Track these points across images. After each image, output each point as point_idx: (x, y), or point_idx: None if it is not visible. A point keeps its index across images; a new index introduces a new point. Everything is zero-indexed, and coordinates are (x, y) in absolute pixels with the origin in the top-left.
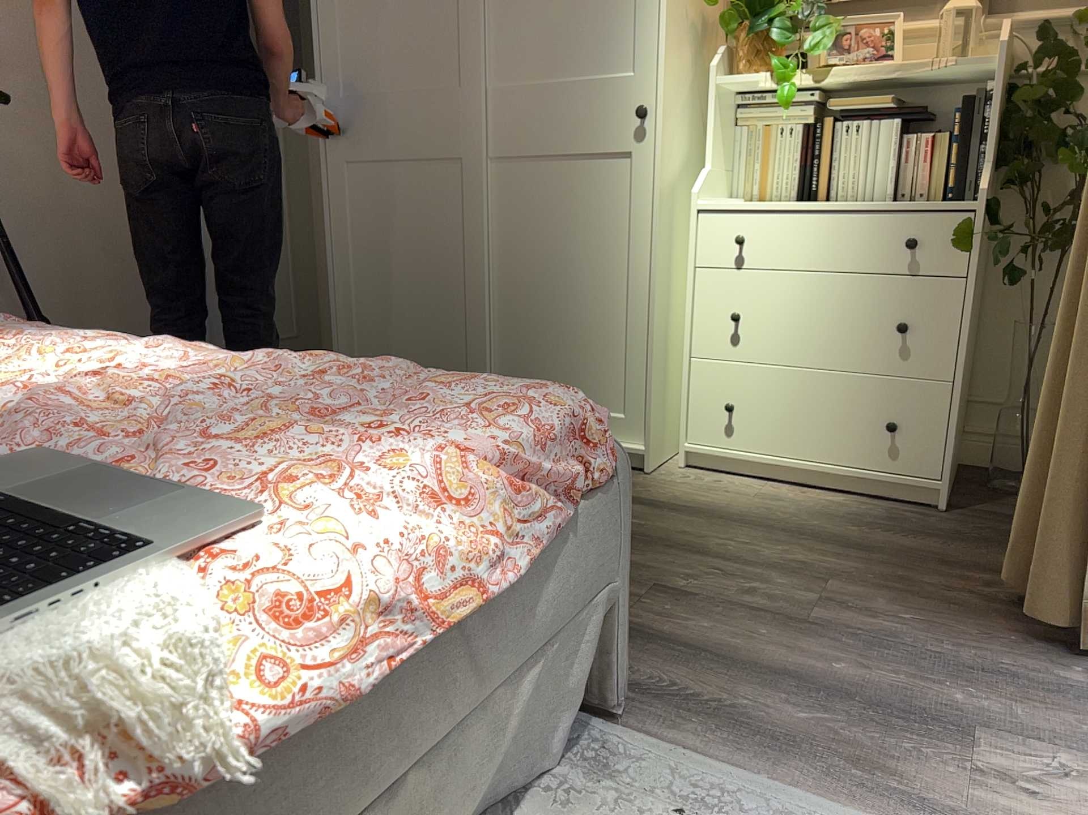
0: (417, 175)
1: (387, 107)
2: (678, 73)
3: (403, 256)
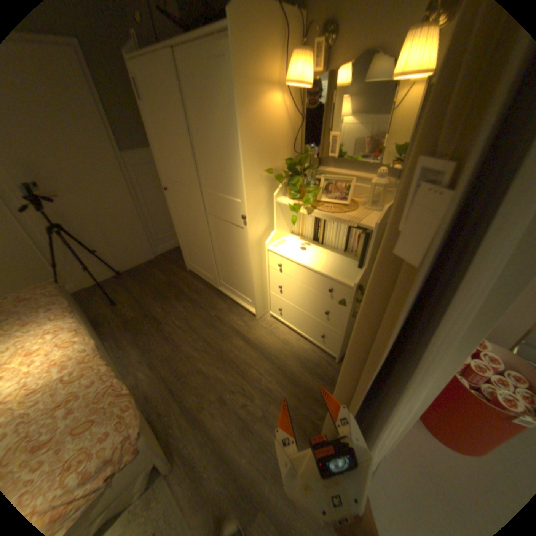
0: (190, 211)
1: (178, 187)
2: (259, 201)
3: (192, 234)
